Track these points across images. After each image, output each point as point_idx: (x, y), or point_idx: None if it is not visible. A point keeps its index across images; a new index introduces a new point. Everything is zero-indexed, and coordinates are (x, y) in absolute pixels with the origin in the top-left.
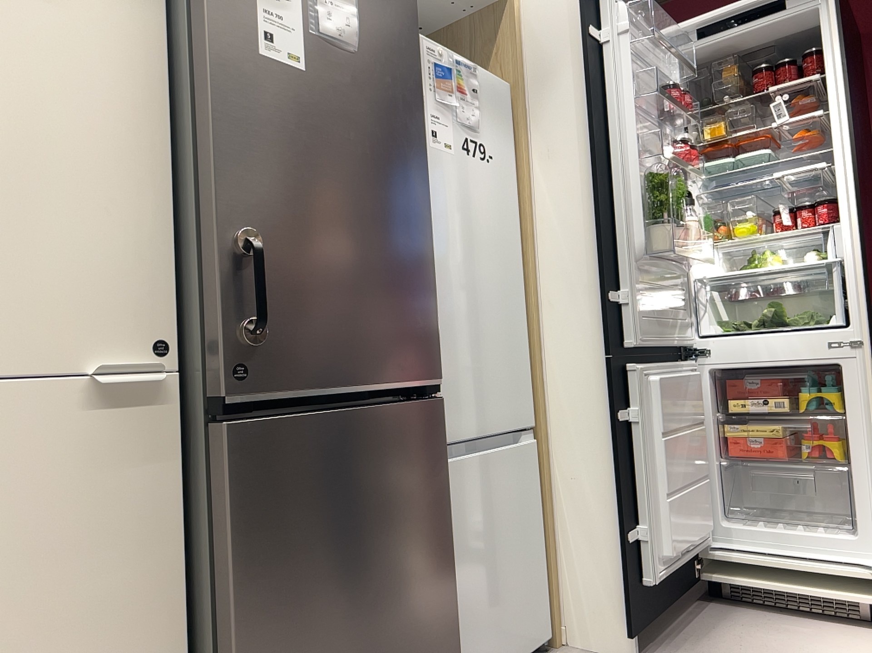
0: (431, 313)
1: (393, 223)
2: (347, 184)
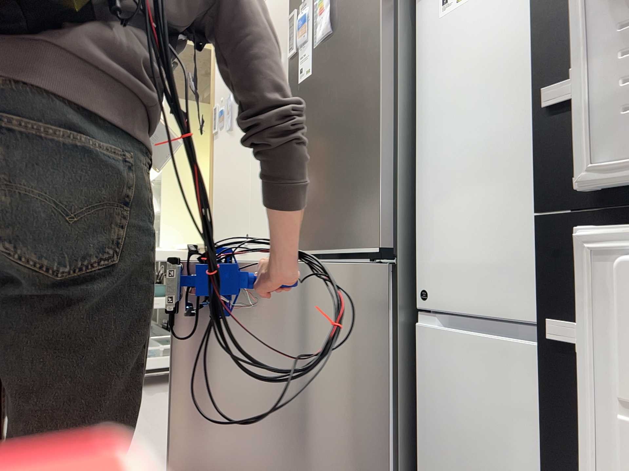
0: (376, 194)
1: (350, 134)
2: (326, 124)
